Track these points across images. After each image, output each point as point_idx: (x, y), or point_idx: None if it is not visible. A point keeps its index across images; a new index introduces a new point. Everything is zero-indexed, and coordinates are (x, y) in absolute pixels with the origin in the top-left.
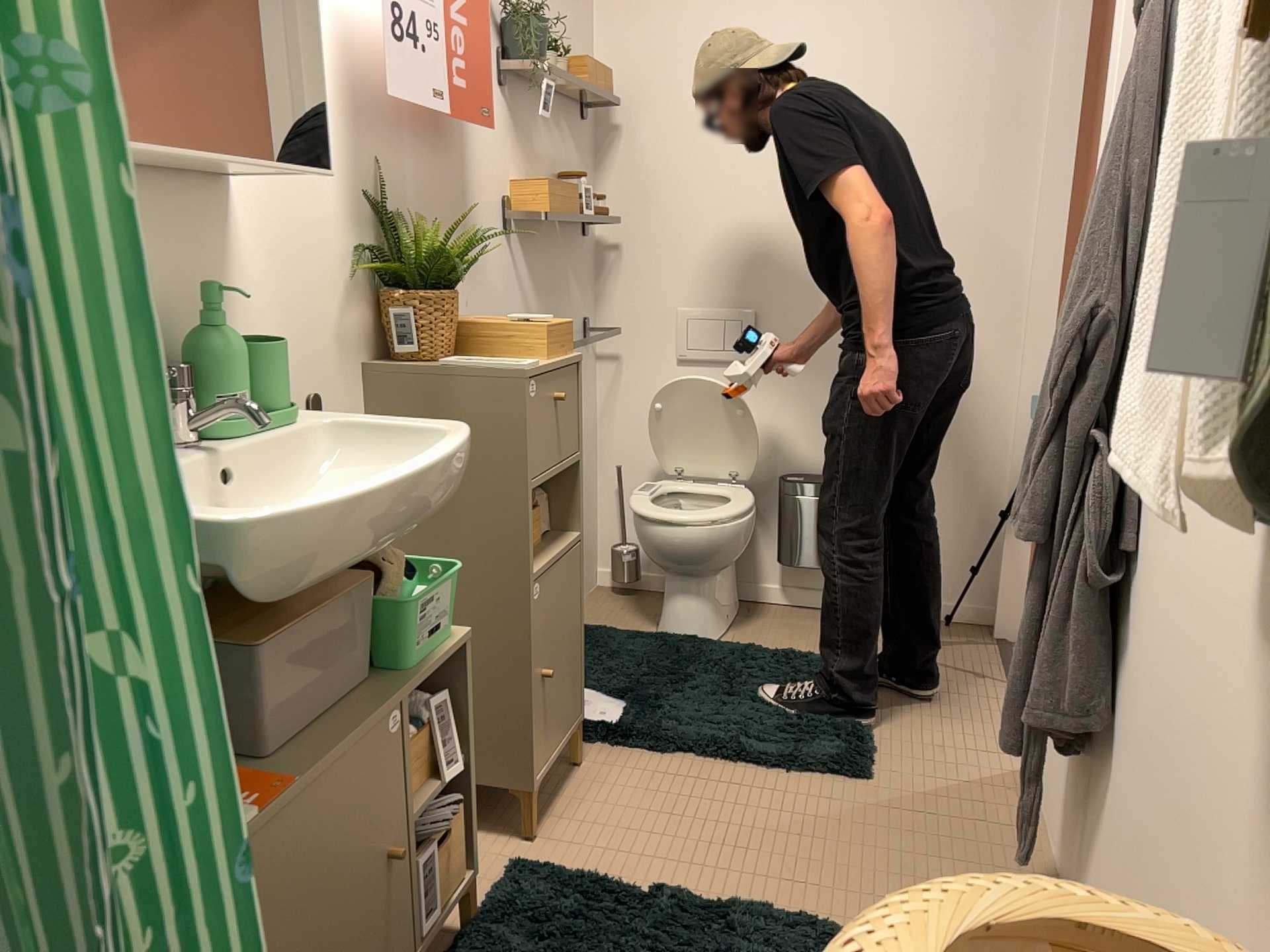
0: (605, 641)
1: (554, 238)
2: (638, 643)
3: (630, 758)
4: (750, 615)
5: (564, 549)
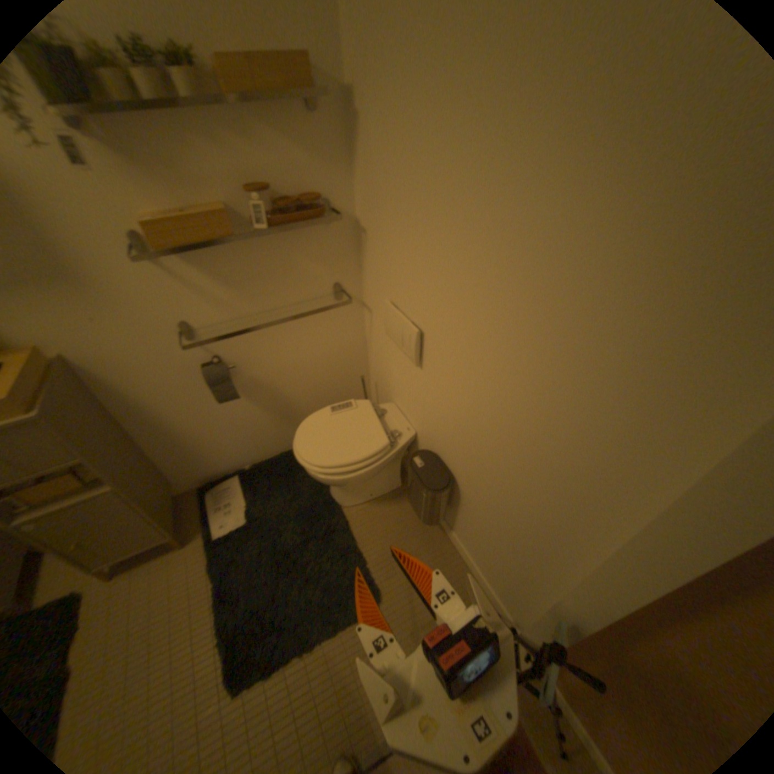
0: (295, 471)
1: (249, 235)
2: (307, 482)
3: (191, 565)
4: (395, 496)
5: (76, 503)
